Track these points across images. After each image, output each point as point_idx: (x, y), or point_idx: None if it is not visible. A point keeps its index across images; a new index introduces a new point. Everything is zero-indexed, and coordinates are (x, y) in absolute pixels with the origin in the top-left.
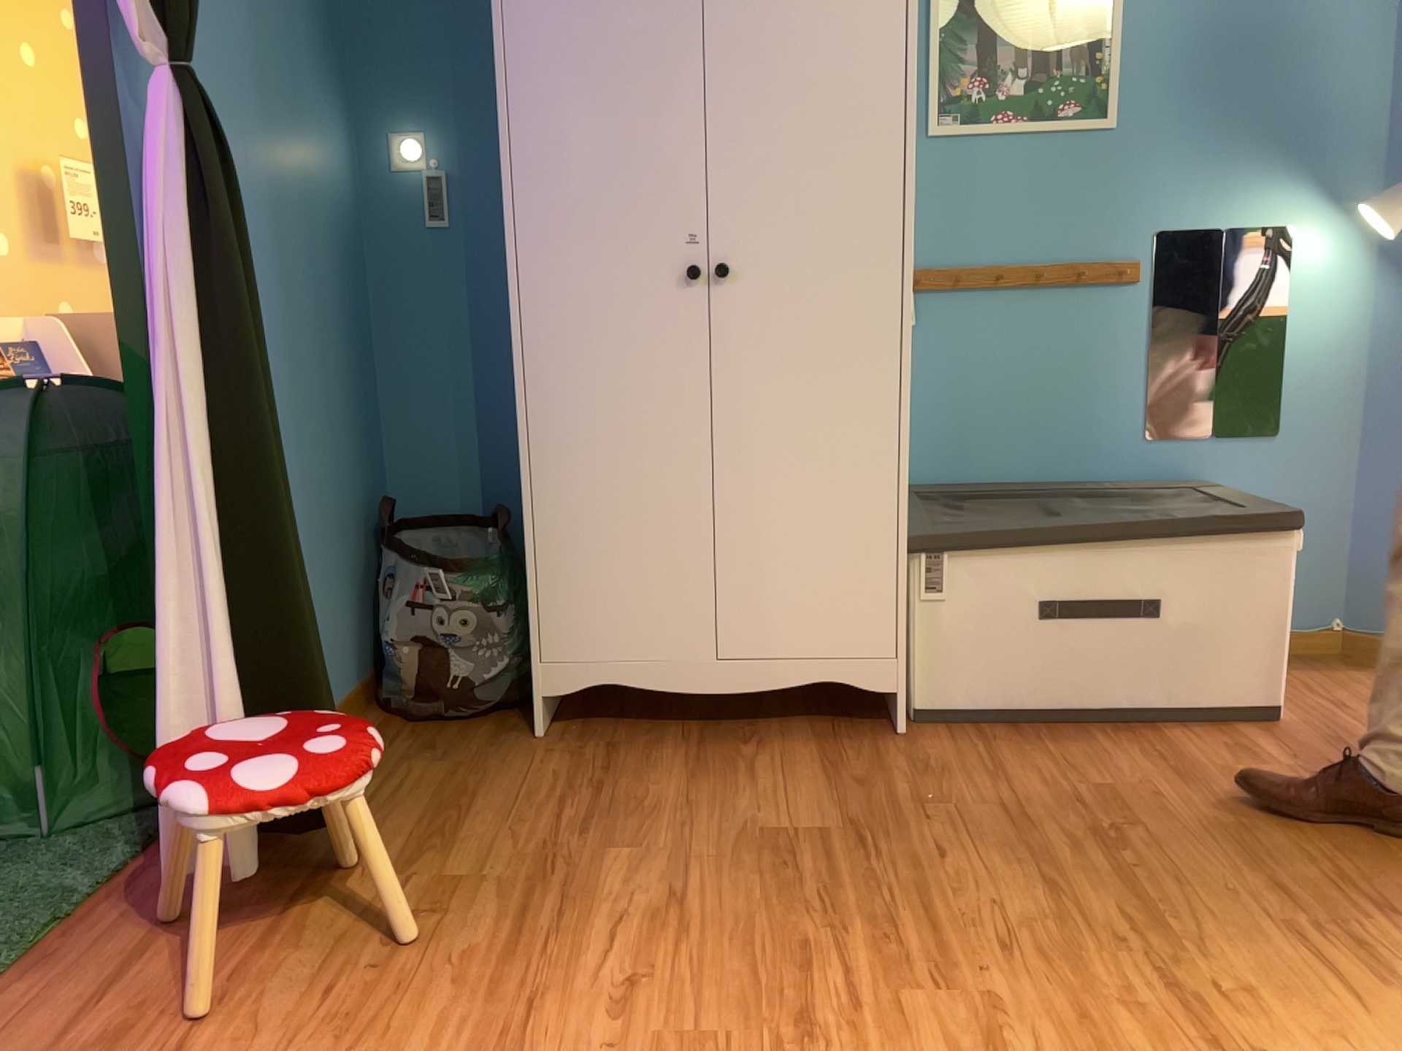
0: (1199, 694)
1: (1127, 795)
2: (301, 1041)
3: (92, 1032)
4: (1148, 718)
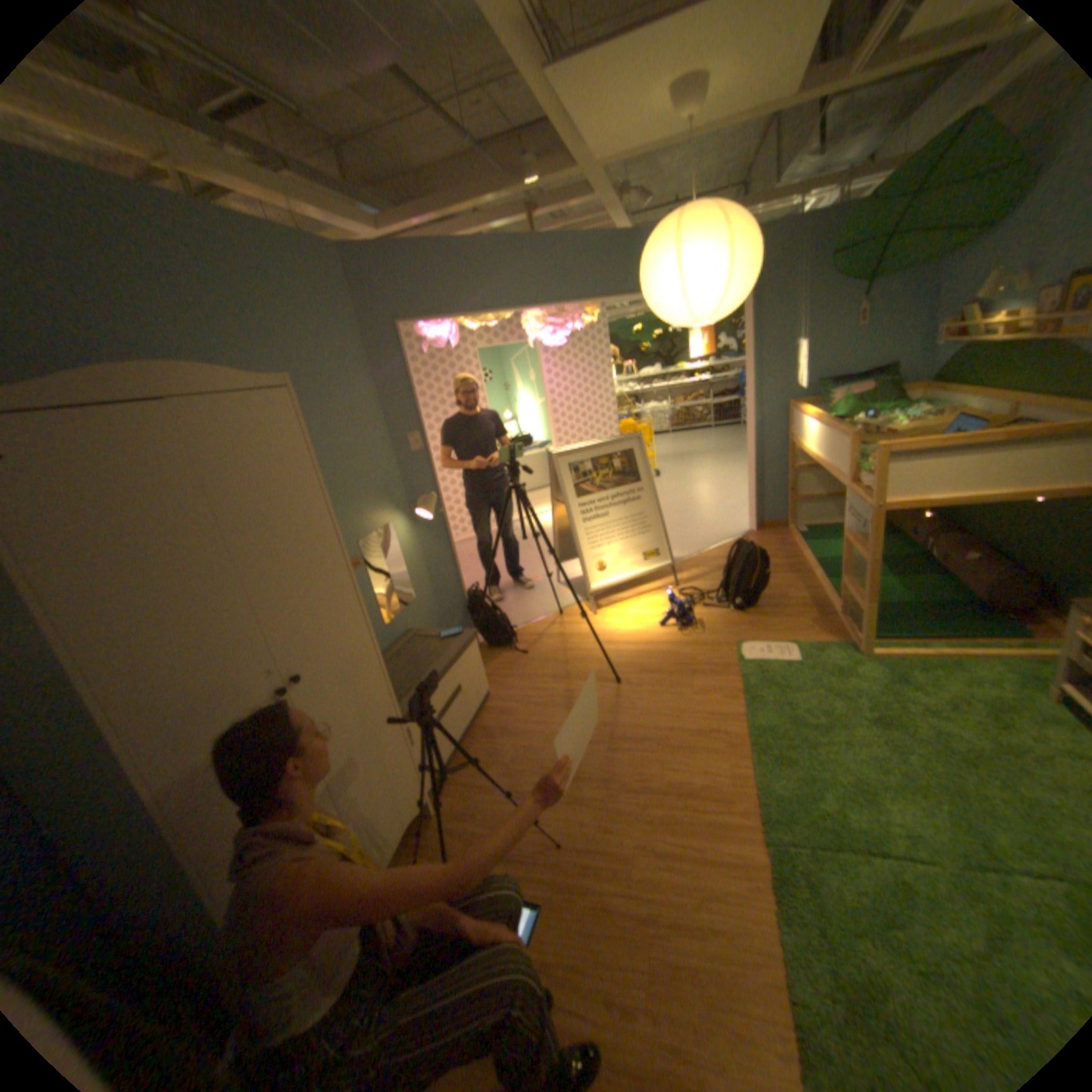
0: (476, 705)
1: (518, 756)
2: None
3: None
4: (470, 726)
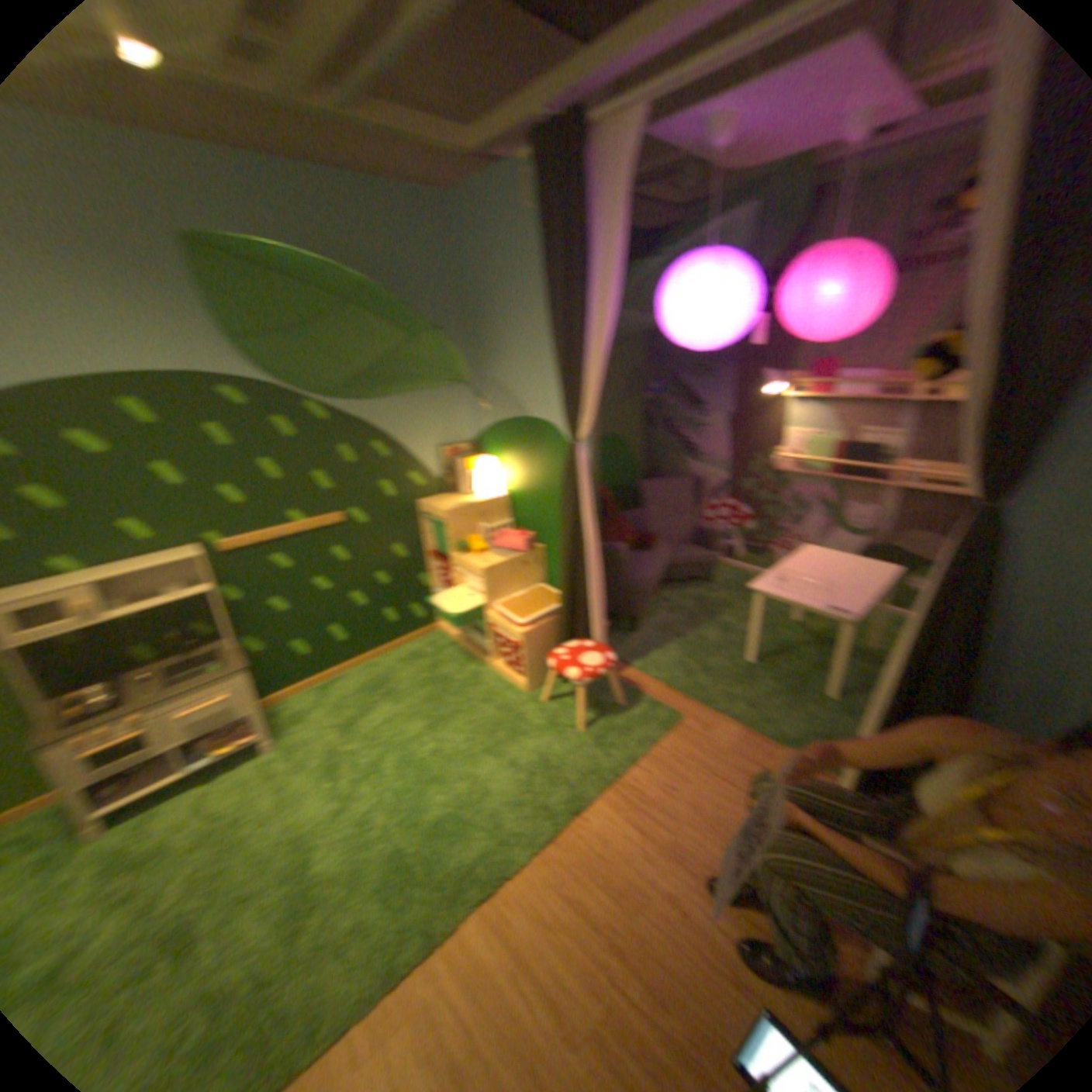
0: None
1: None
2: (713, 814)
3: (749, 773)
4: None
